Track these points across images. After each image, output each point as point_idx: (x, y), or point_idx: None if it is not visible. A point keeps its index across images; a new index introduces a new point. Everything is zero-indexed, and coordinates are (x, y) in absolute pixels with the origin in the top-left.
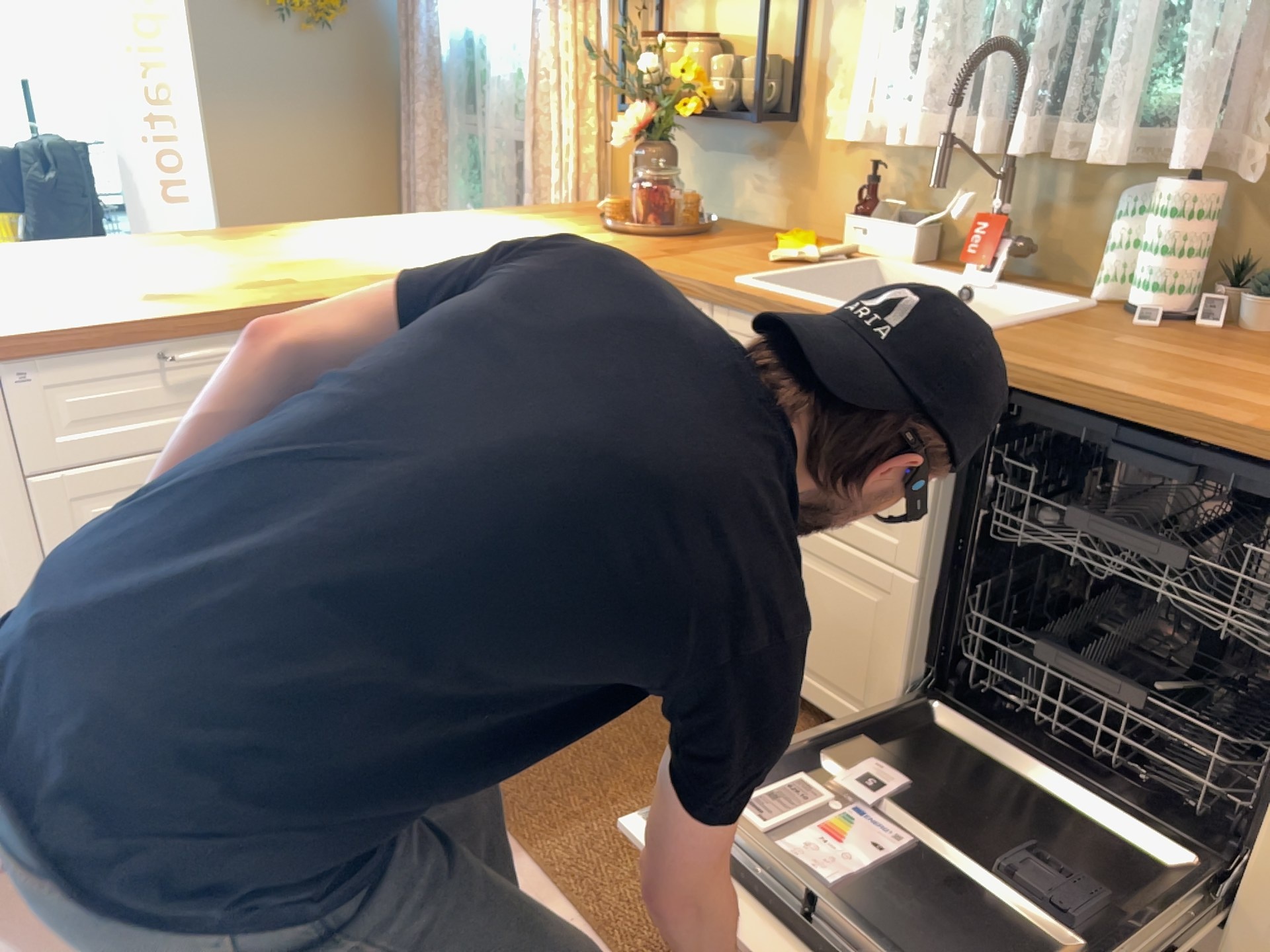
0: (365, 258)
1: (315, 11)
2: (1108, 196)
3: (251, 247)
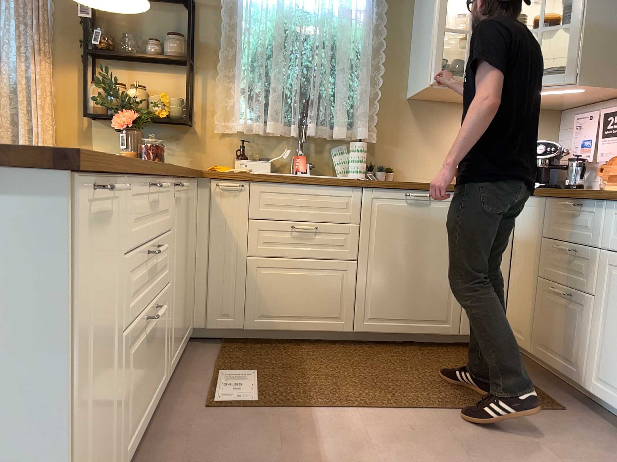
0: None
1: None
2: (328, 148)
3: None
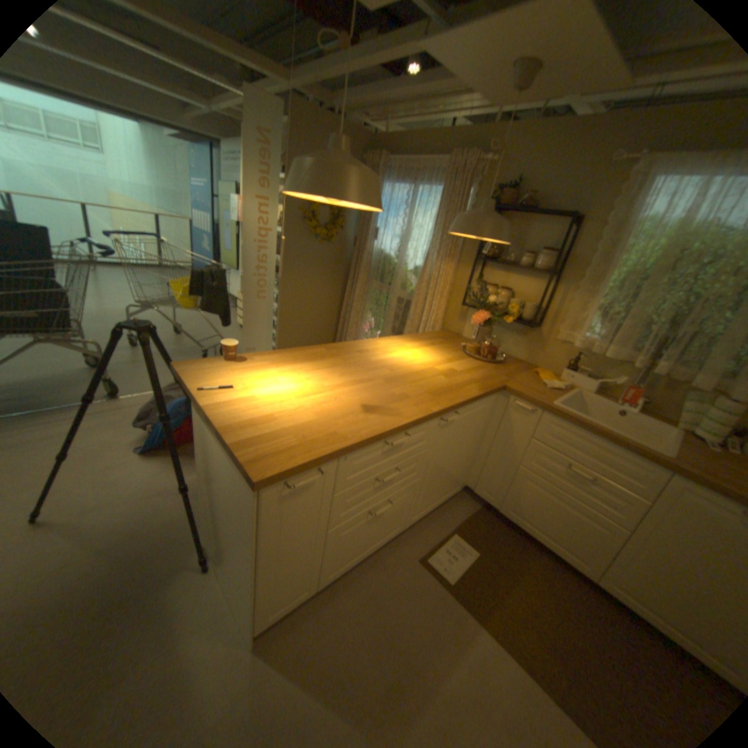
0: (411, 375)
1: (325, 234)
2: (685, 389)
3: (359, 361)
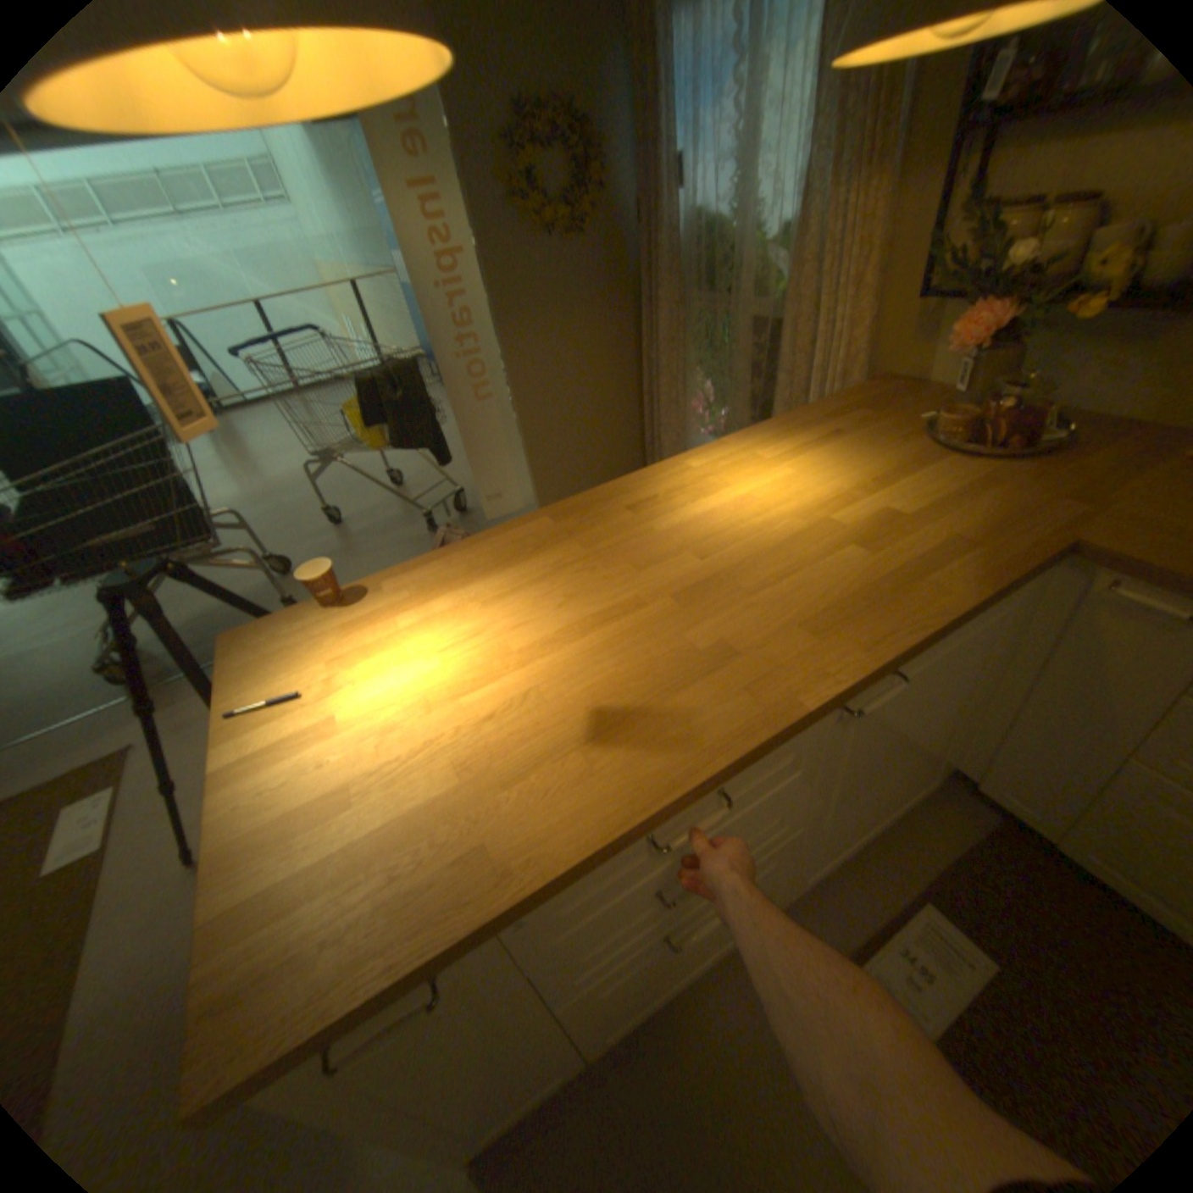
0: (758, 561)
1: (567, 217)
2: None
3: (623, 540)
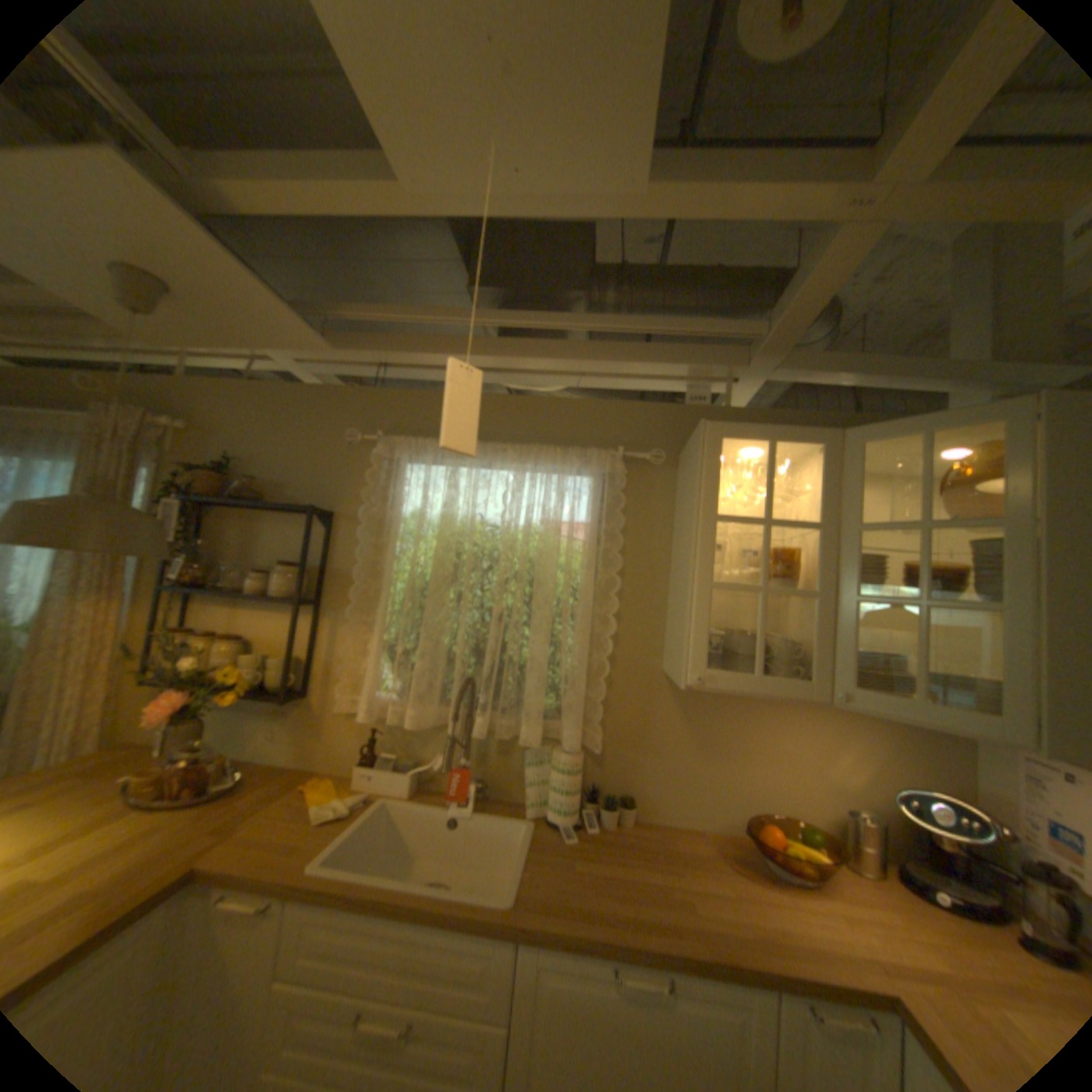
0: None
1: None
2: (520, 750)
3: None
